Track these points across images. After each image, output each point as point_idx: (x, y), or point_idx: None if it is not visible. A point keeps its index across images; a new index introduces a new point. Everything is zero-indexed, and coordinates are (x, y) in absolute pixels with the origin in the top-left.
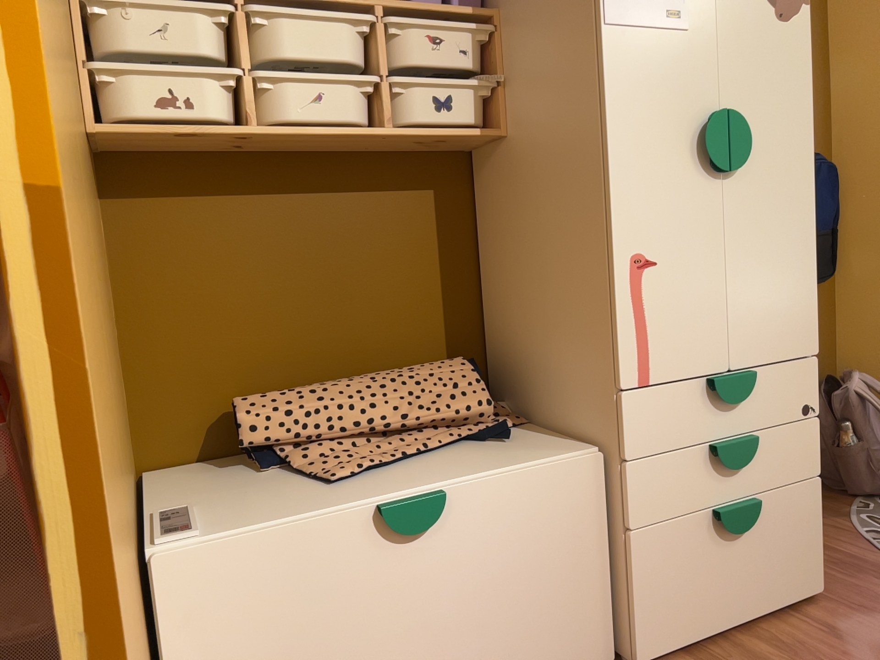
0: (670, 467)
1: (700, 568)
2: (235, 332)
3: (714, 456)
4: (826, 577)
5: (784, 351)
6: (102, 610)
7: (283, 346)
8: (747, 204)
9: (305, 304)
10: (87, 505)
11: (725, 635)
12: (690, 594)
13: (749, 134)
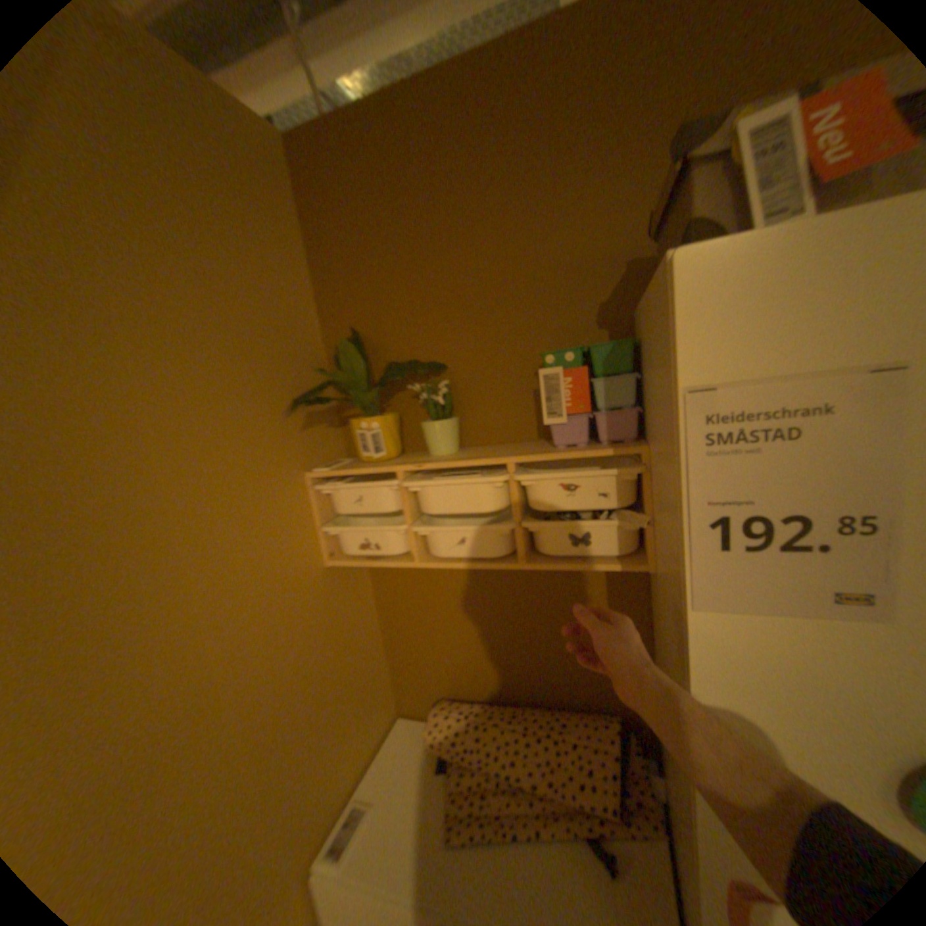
0: None
1: None
2: (446, 652)
3: None
4: None
5: None
6: None
7: (476, 667)
8: None
9: (491, 643)
10: None
11: None
12: None
13: None
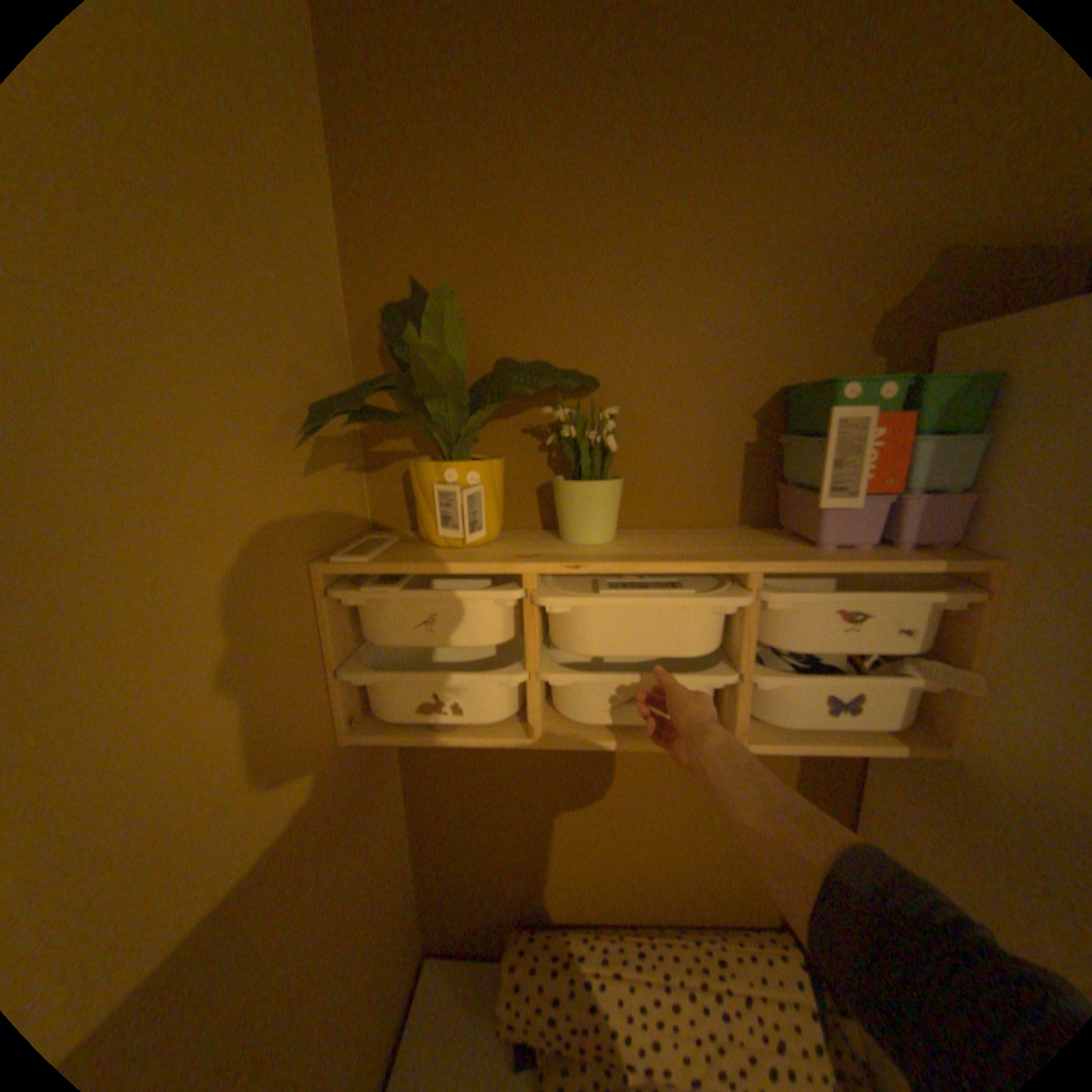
0: None
1: None
2: (521, 853)
3: None
4: None
5: None
6: None
7: (571, 874)
8: None
9: (602, 838)
10: None
11: None
12: None
13: None
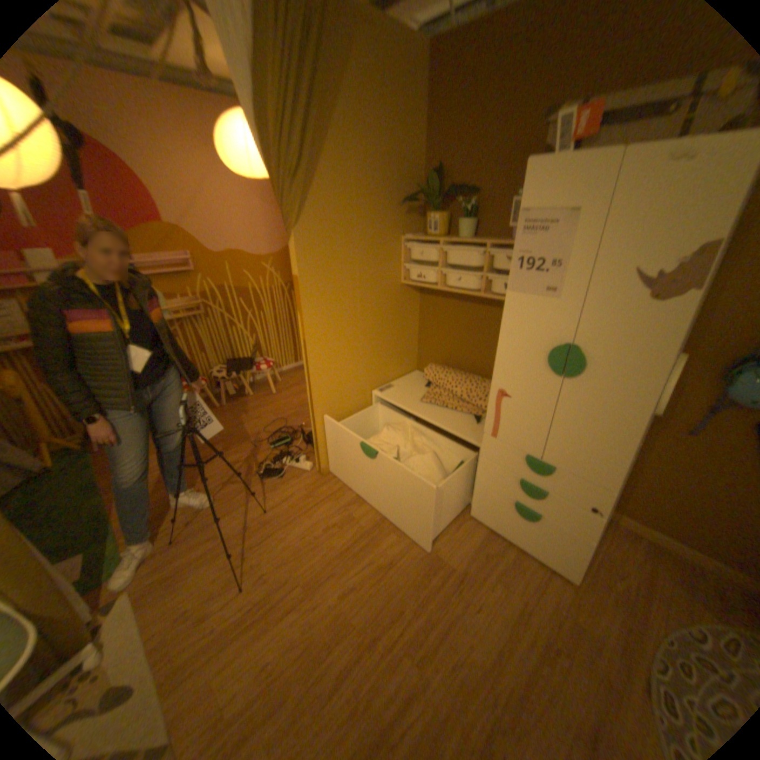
0: (498, 471)
1: (504, 513)
2: (444, 343)
3: (520, 483)
4: (600, 593)
5: (584, 475)
6: (313, 396)
7: (455, 353)
8: (578, 396)
9: (465, 343)
10: (311, 382)
11: (511, 544)
12: (497, 516)
13: (588, 362)
